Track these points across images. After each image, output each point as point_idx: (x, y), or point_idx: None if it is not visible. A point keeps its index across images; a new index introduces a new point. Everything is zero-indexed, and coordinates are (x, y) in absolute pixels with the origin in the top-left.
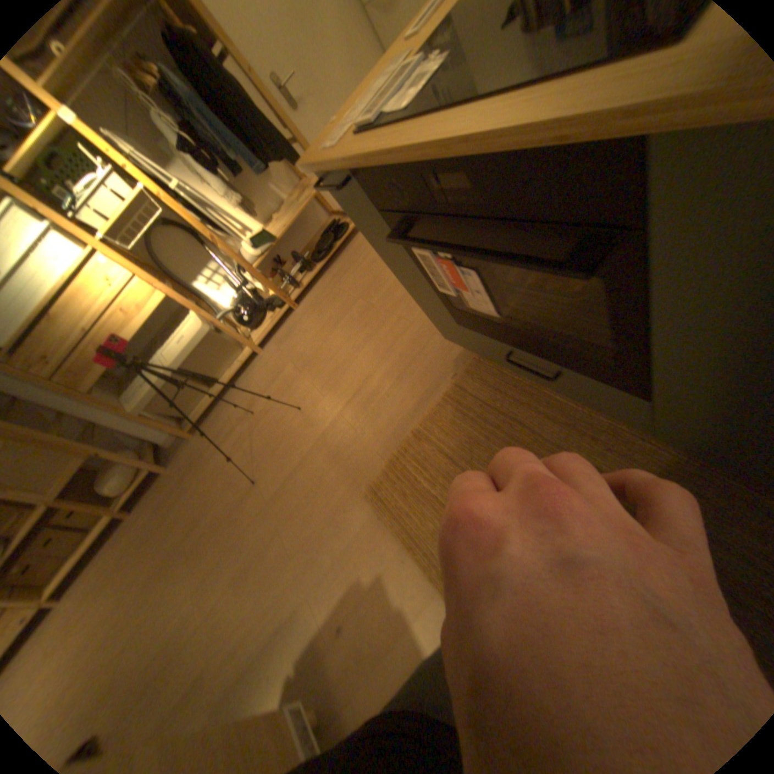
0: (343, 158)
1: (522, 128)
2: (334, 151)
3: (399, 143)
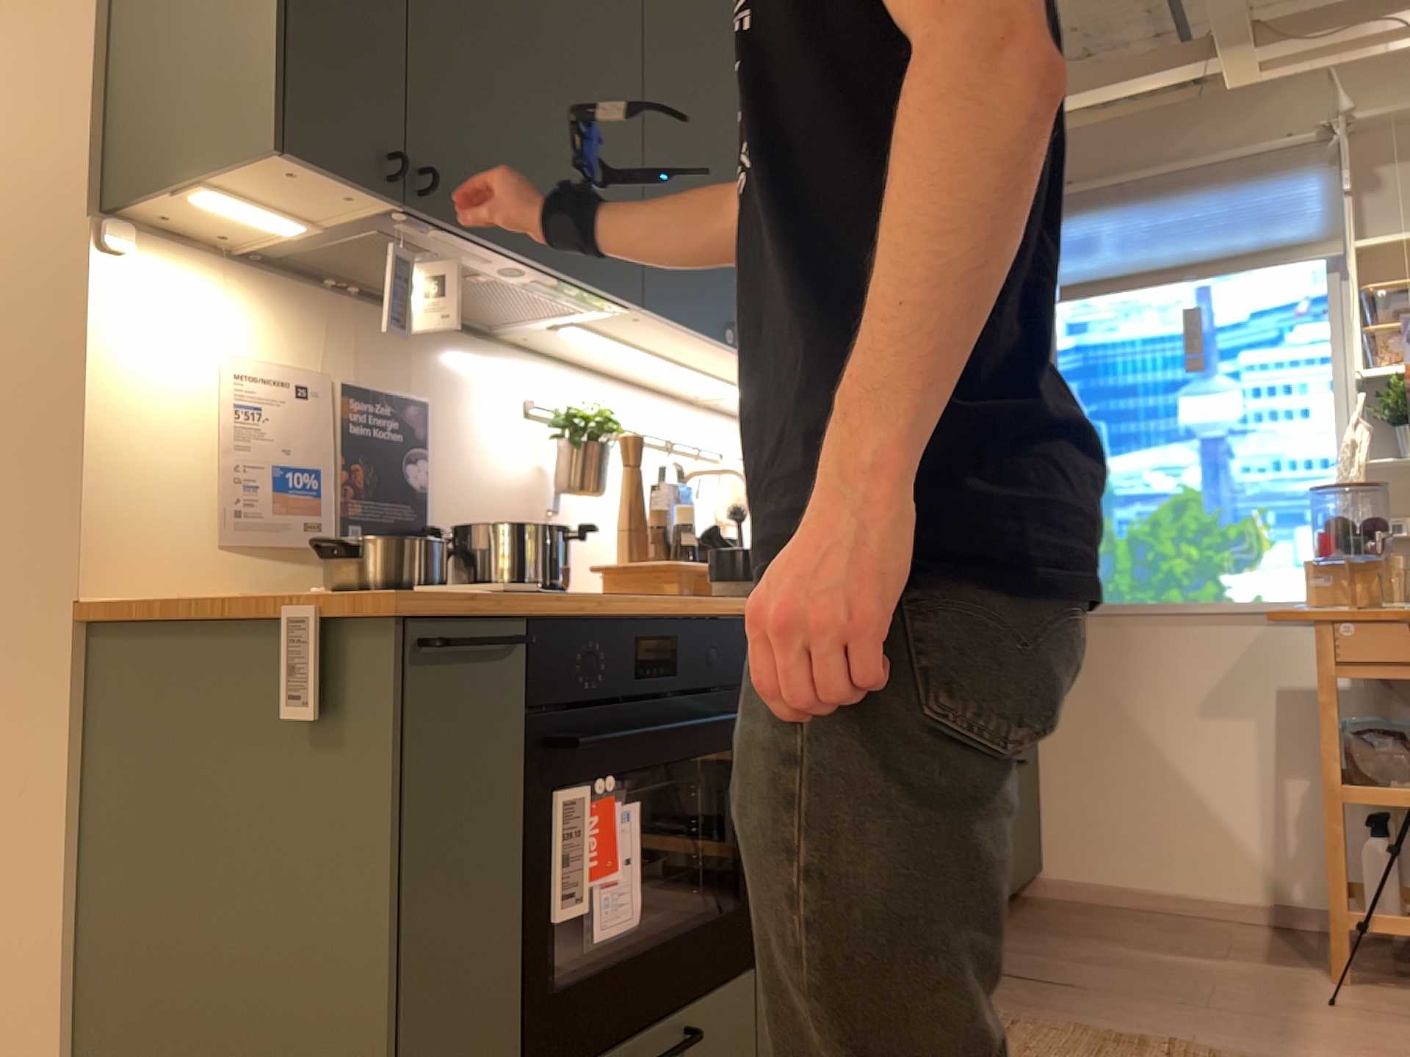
0: (518, 609)
1: (705, 609)
2: (487, 600)
3: (611, 605)
